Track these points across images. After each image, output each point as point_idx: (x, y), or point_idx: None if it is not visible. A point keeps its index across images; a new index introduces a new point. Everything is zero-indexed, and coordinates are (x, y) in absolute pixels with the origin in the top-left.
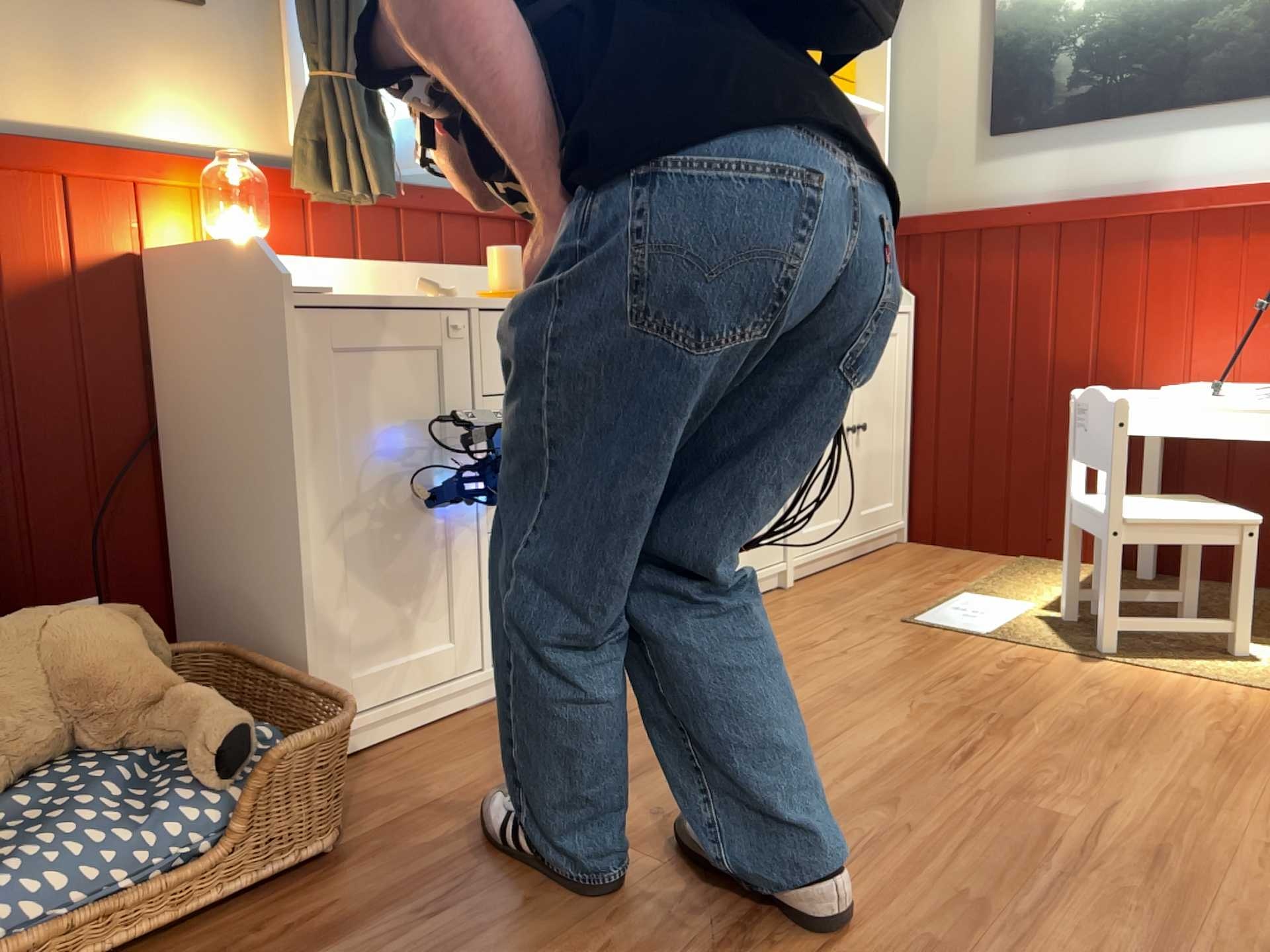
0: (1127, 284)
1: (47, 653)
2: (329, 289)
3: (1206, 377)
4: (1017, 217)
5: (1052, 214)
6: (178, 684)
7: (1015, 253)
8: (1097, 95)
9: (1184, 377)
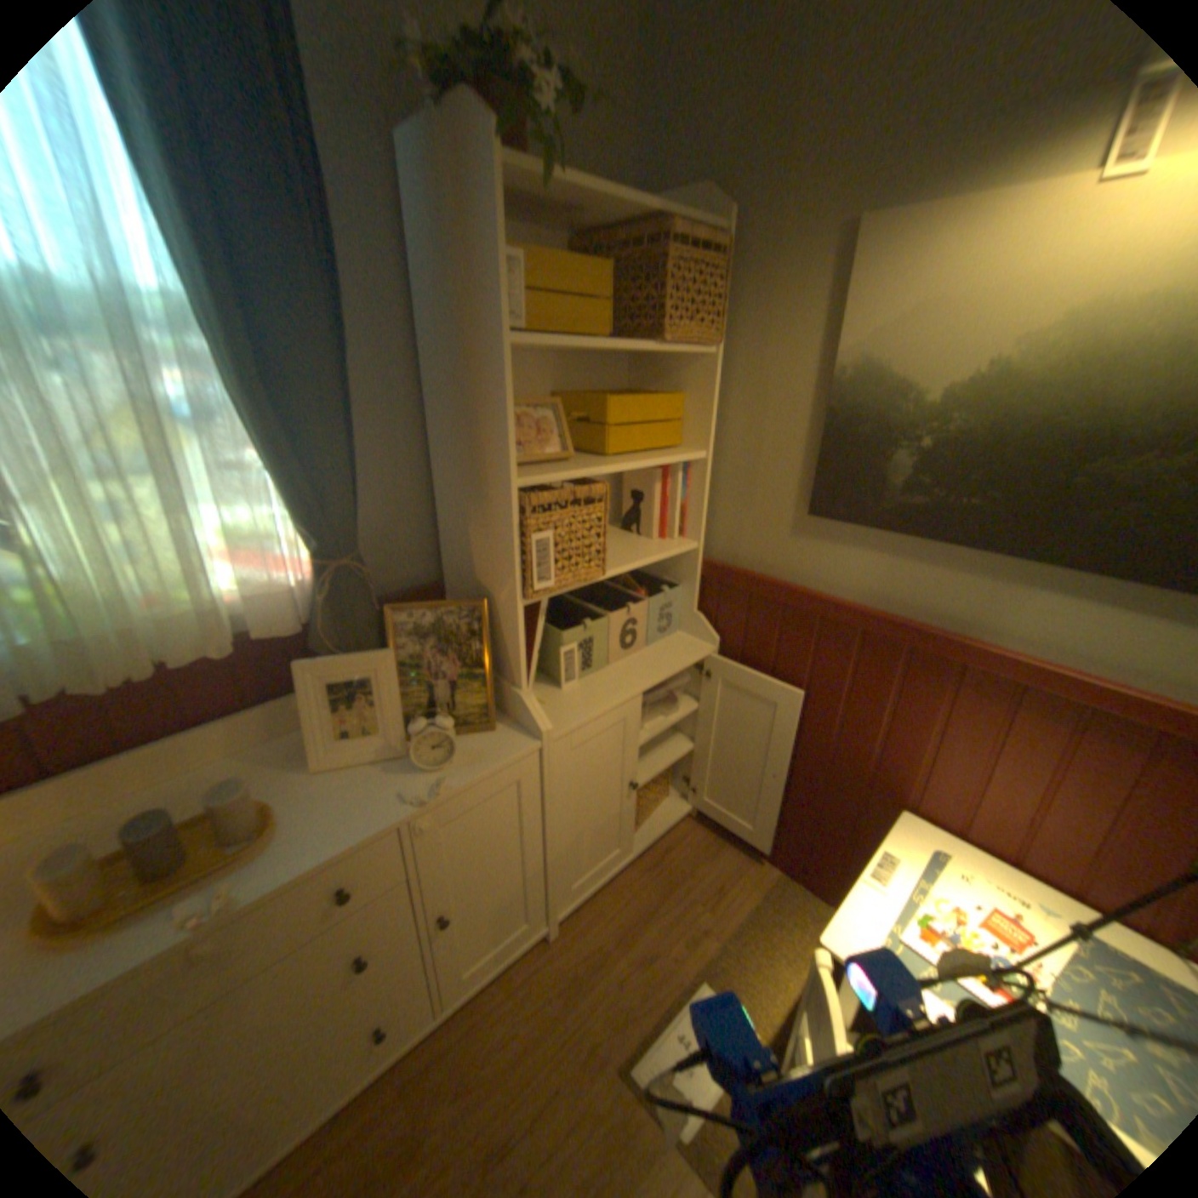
0: (928, 718)
1: None
2: None
3: (992, 841)
4: (825, 609)
5: (860, 620)
6: None
7: (818, 638)
8: (939, 511)
9: (968, 828)
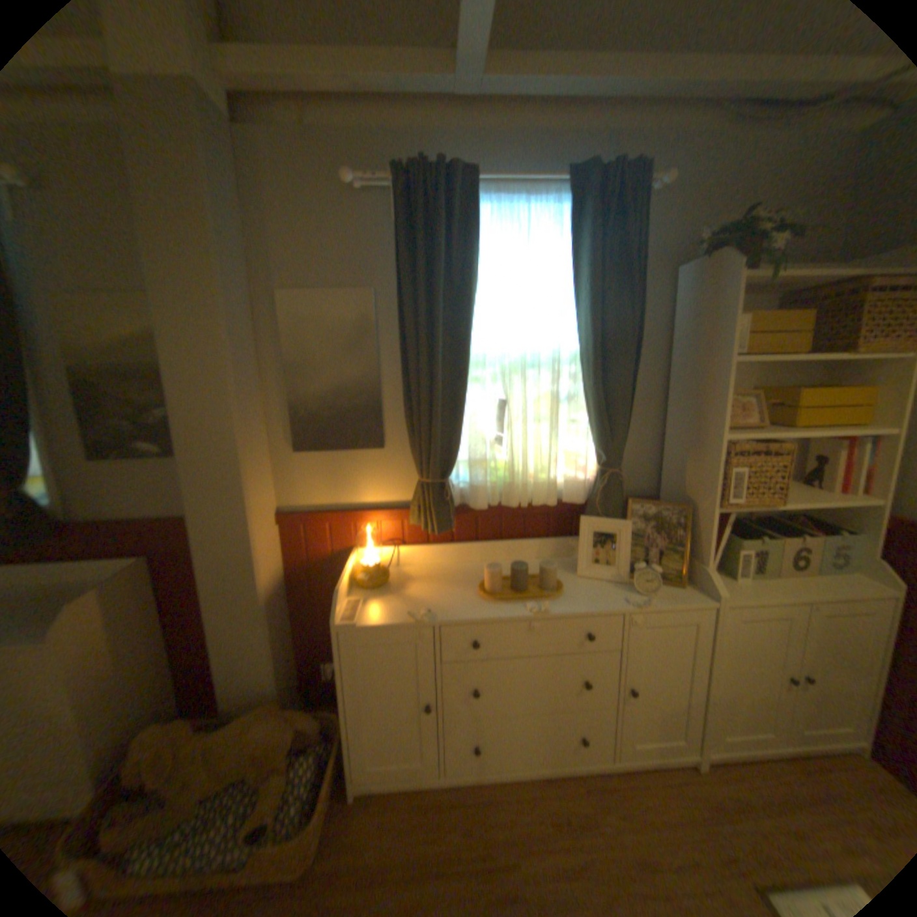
0: None
1: (244, 746)
2: (356, 624)
3: None
4: None
5: None
6: (282, 770)
7: None
8: None
9: None
